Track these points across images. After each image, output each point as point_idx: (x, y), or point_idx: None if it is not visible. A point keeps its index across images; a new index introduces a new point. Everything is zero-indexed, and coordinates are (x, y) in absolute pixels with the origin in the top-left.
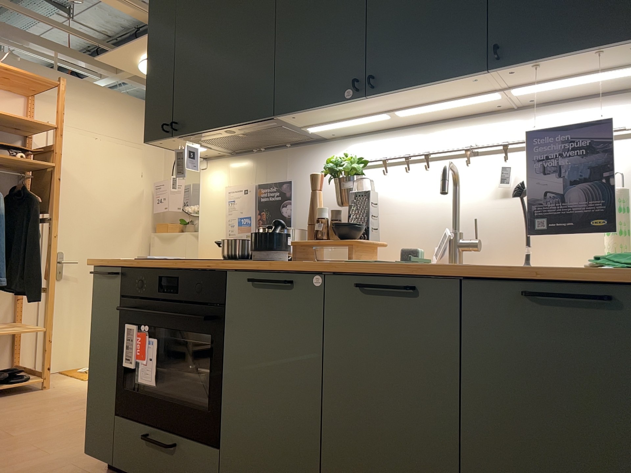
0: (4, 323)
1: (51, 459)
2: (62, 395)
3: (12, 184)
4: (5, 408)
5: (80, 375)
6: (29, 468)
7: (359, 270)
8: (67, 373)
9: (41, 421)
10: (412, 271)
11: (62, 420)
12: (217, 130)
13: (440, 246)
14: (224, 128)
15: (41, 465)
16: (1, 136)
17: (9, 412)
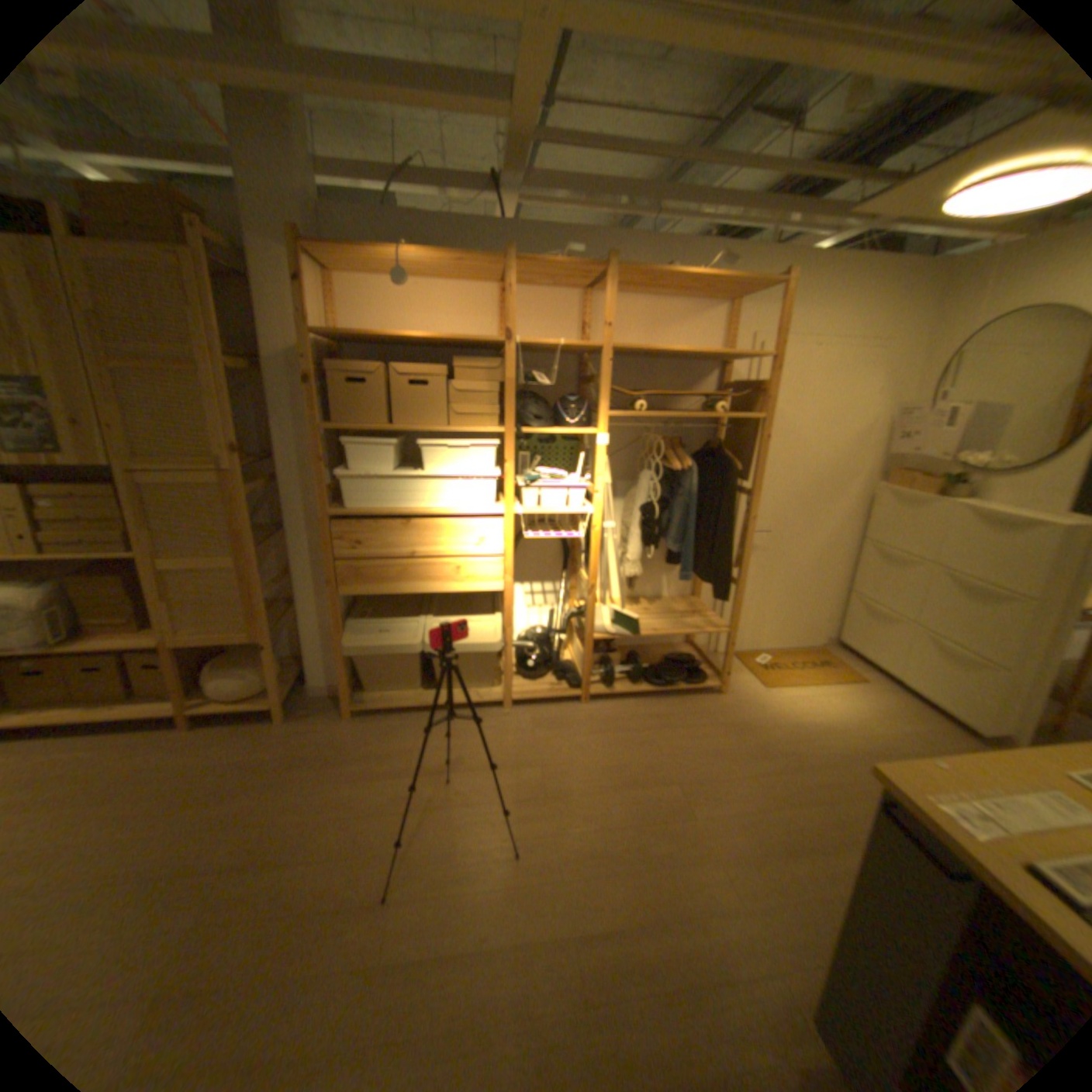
0: (681, 599)
1: (751, 931)
2: (744, 721)
3: (699, 431)
4: (684, 729)
5: (760, 675)
6: (725, 945)
7: None
8: (744, 663)
9: (726, 789)
10: None
11: (753, 800)
12: None
13: None
14: None
15: (741, 946)
16: (690, 368)
17: (688, 742)
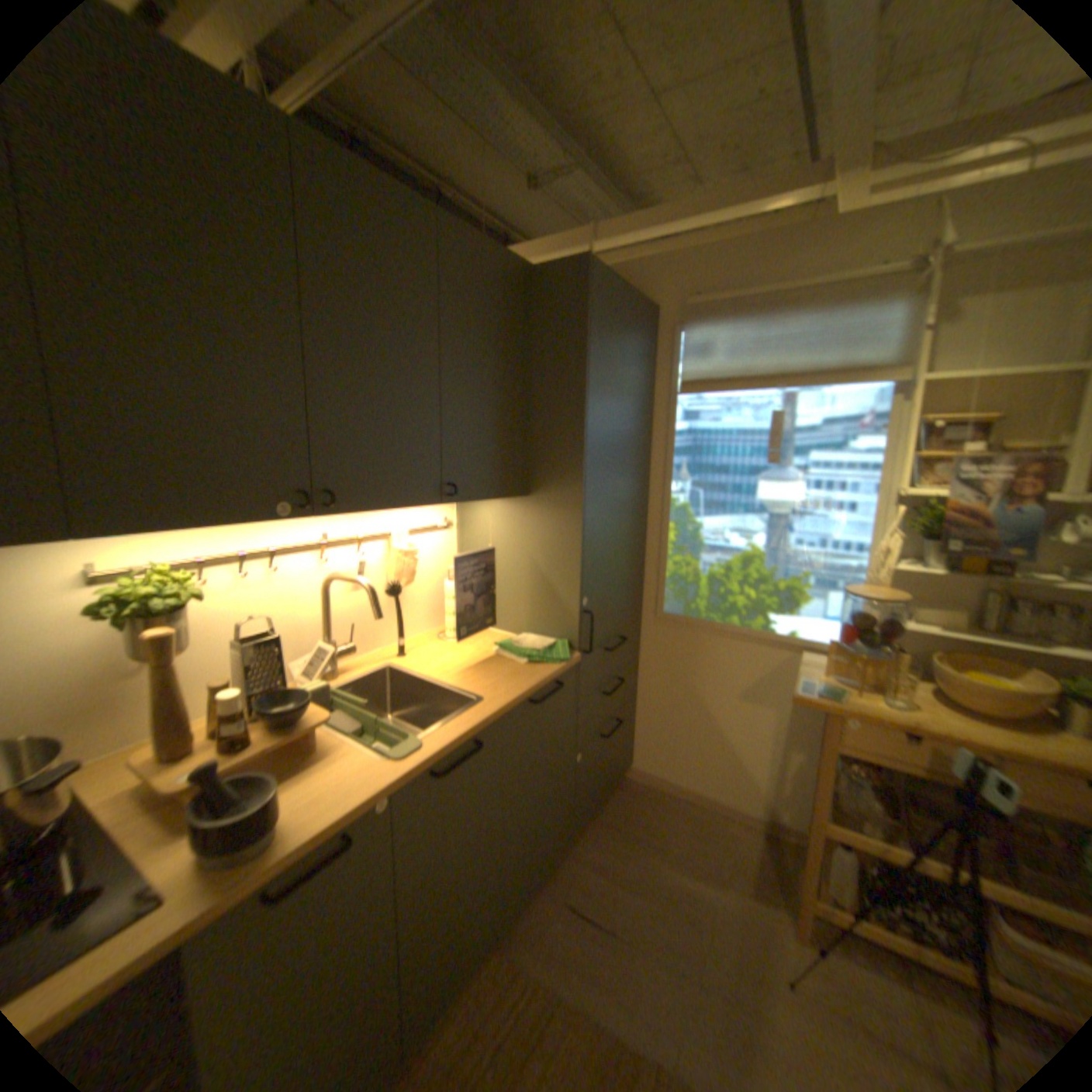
0: None
1: None
2: None
3: None
4: None
5: None
6: None
7: (435, 758)
8: None
9: None
10: (476, 729)
11: None
12: None
13: (313, 663)
14: None
15: None
16: None
17: None
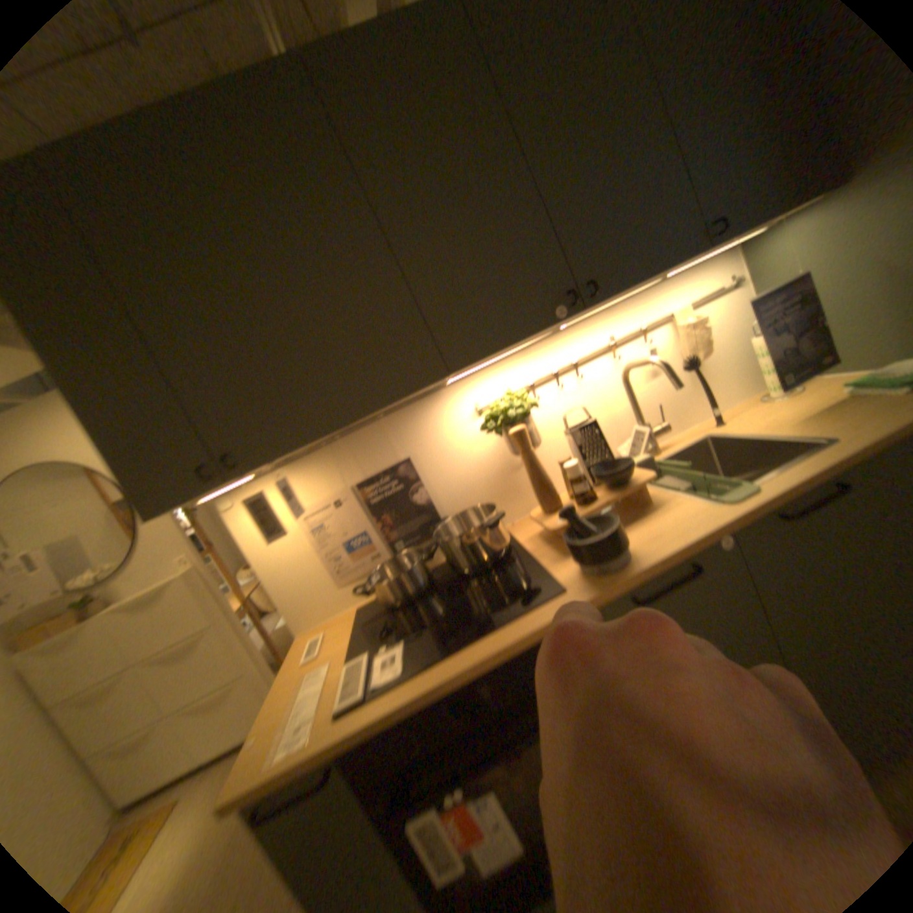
0: None
1: None
2: None
3: None
4: None
5: None
6: None
7: (782, 498)
8: None
9: None
10: (837, 467)
11: None
12: (330, 431)
13: (635, 442)
14: (348, 422)
15: None
16: None
17: None
